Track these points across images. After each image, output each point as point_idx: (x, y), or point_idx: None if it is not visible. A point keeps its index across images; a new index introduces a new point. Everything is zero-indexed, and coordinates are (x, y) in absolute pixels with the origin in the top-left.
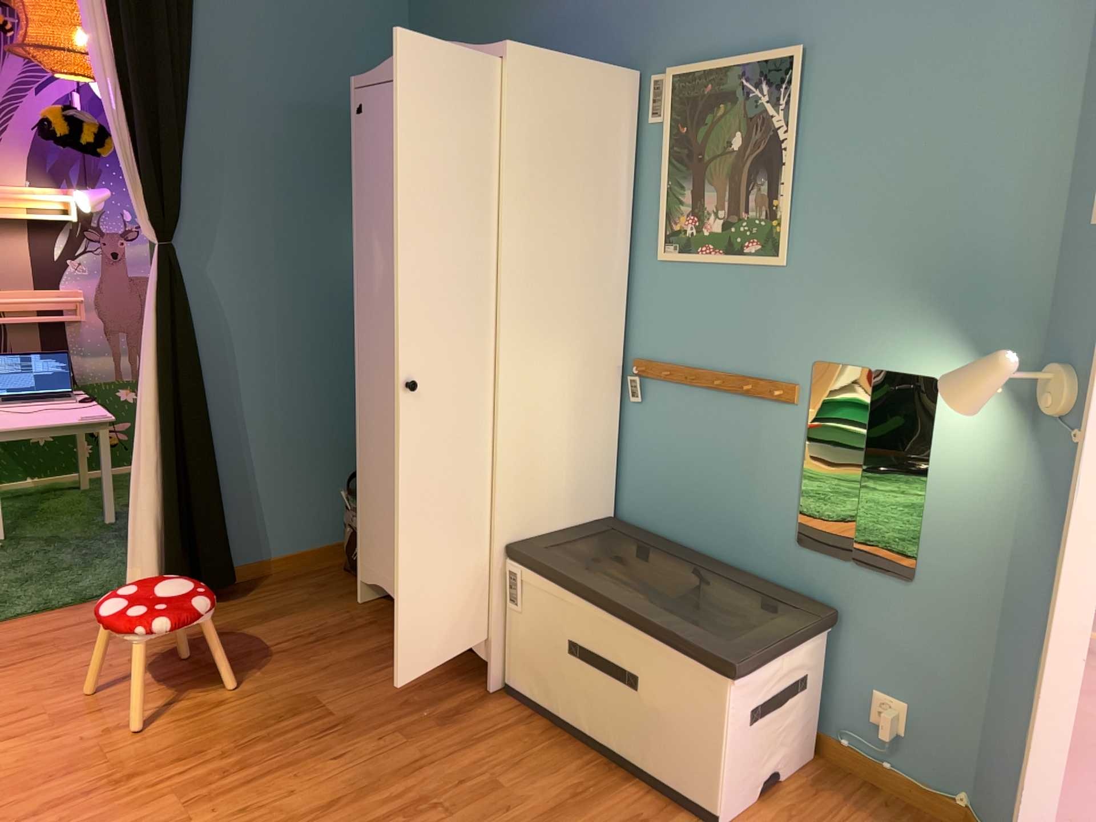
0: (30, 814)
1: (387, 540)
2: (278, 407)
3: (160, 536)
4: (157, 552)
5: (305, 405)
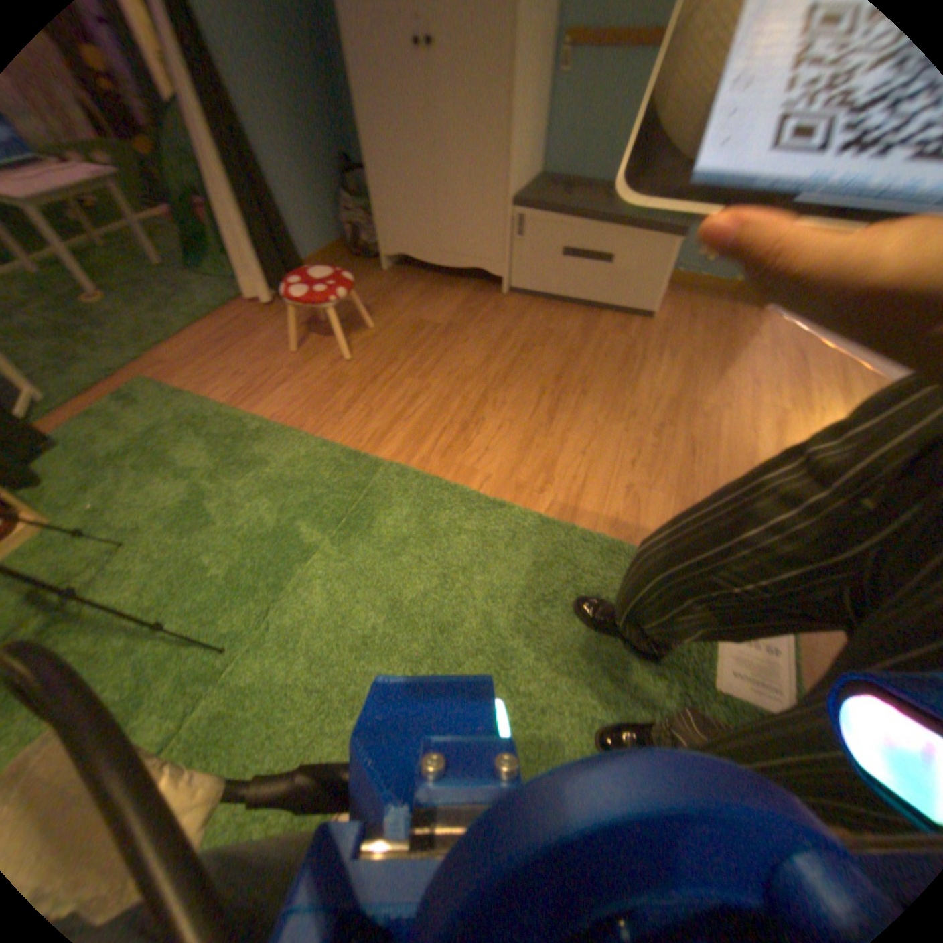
0: (347, 406)
1: (408, 218)
2: (276, 129)
3: (253, 249)
4: (255, 262)
5: (290, 125)
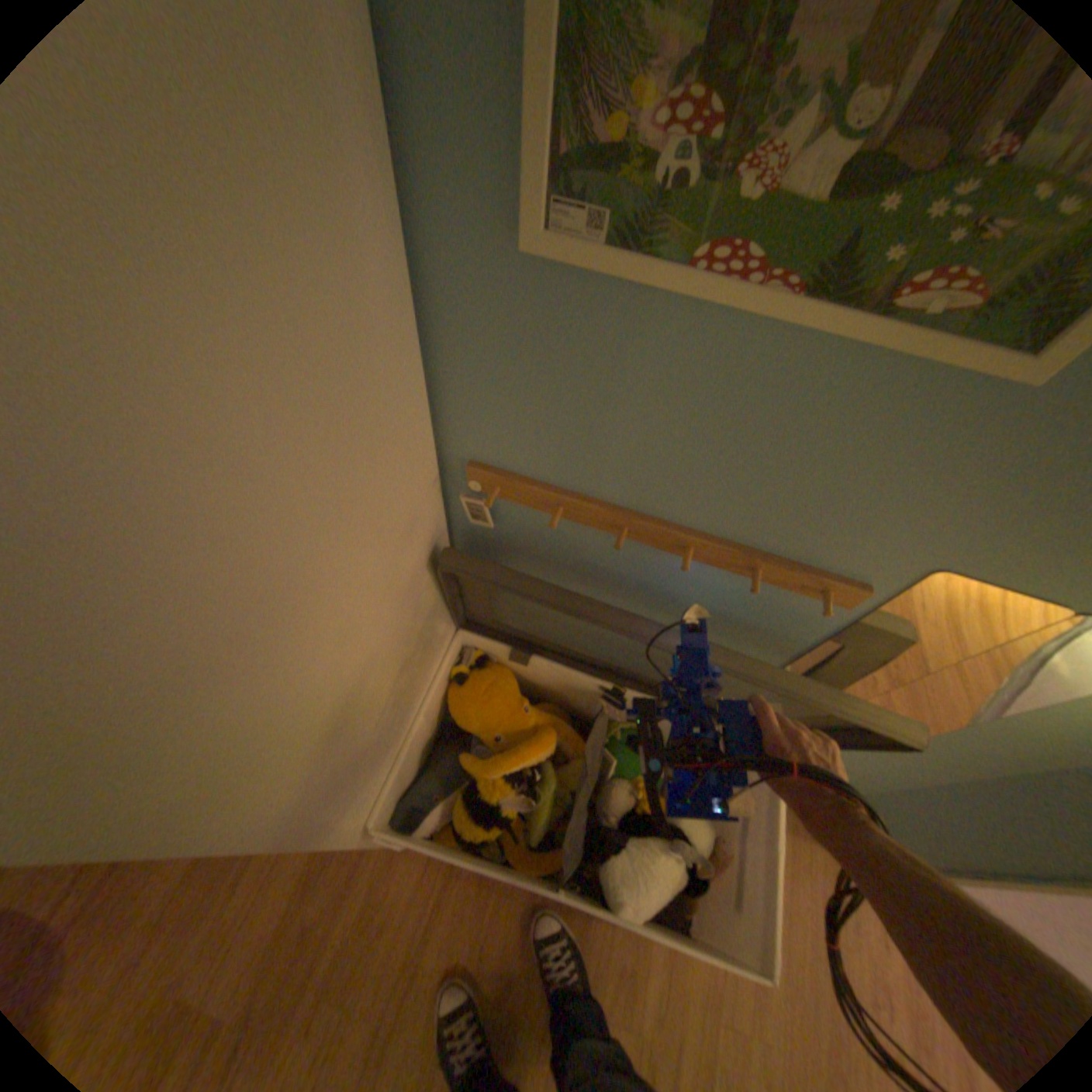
0: None
1: None
2: None
3: None
4: None
5: None
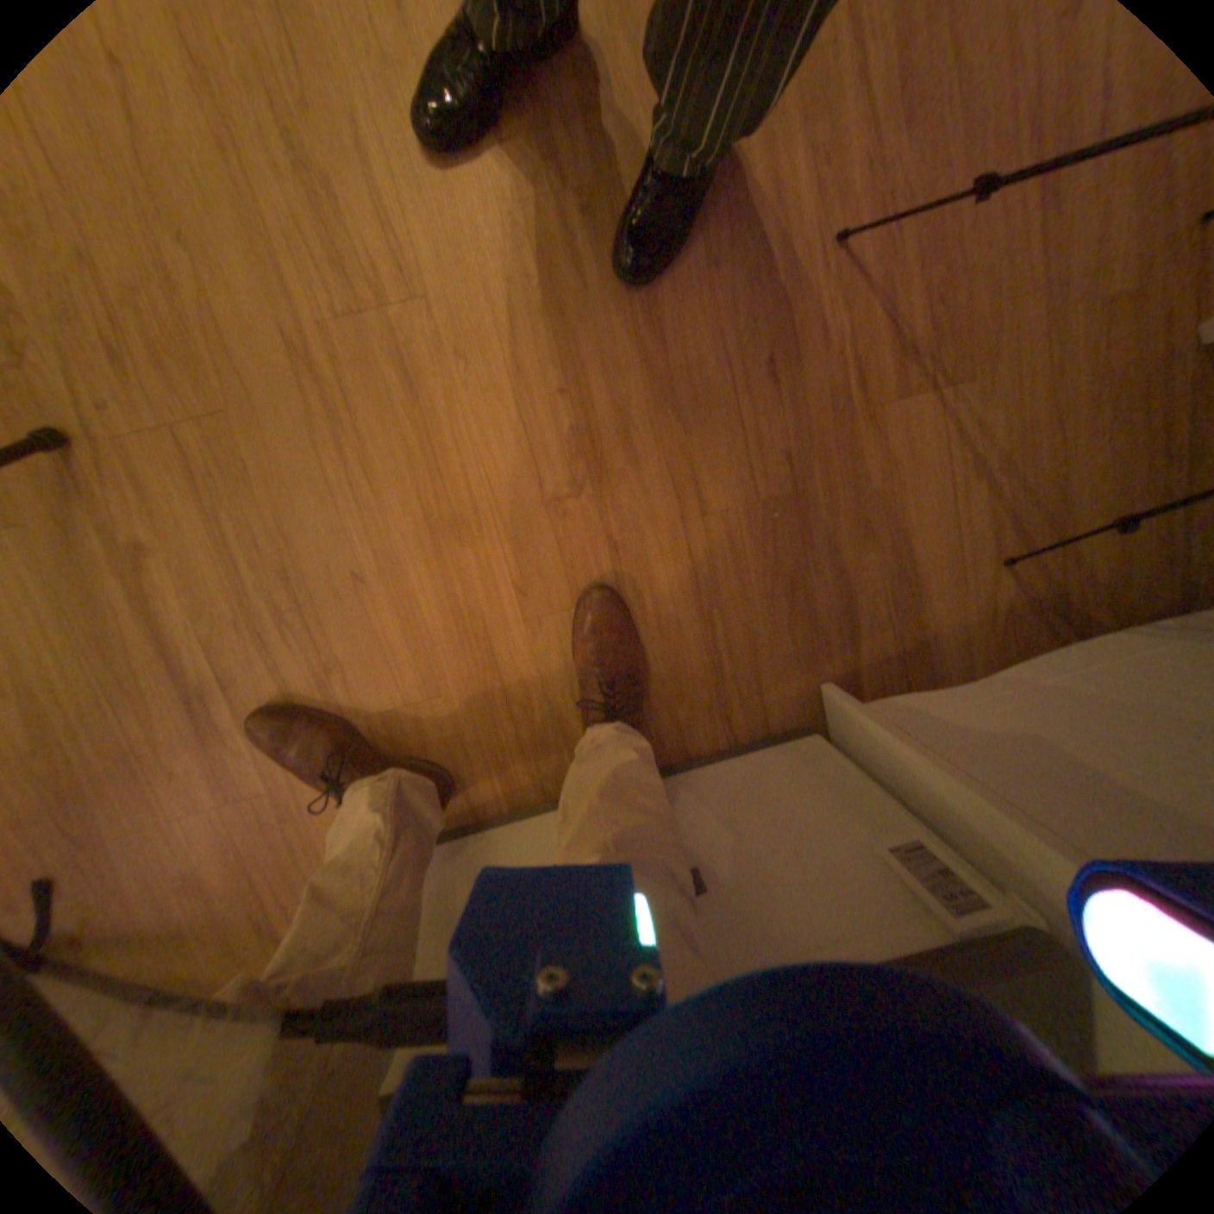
0: None
1: None
2: None
3: None
4: None
5: None
